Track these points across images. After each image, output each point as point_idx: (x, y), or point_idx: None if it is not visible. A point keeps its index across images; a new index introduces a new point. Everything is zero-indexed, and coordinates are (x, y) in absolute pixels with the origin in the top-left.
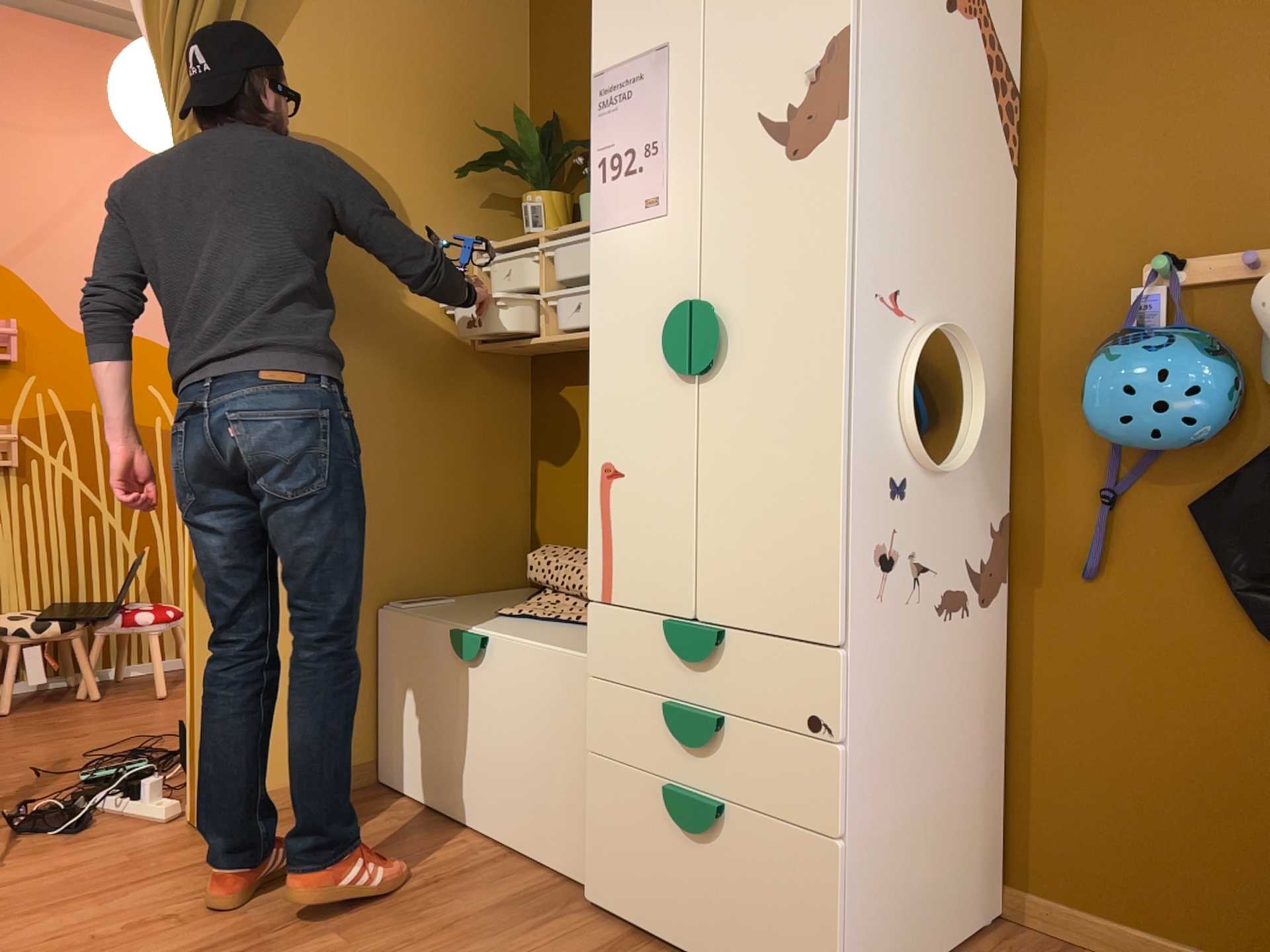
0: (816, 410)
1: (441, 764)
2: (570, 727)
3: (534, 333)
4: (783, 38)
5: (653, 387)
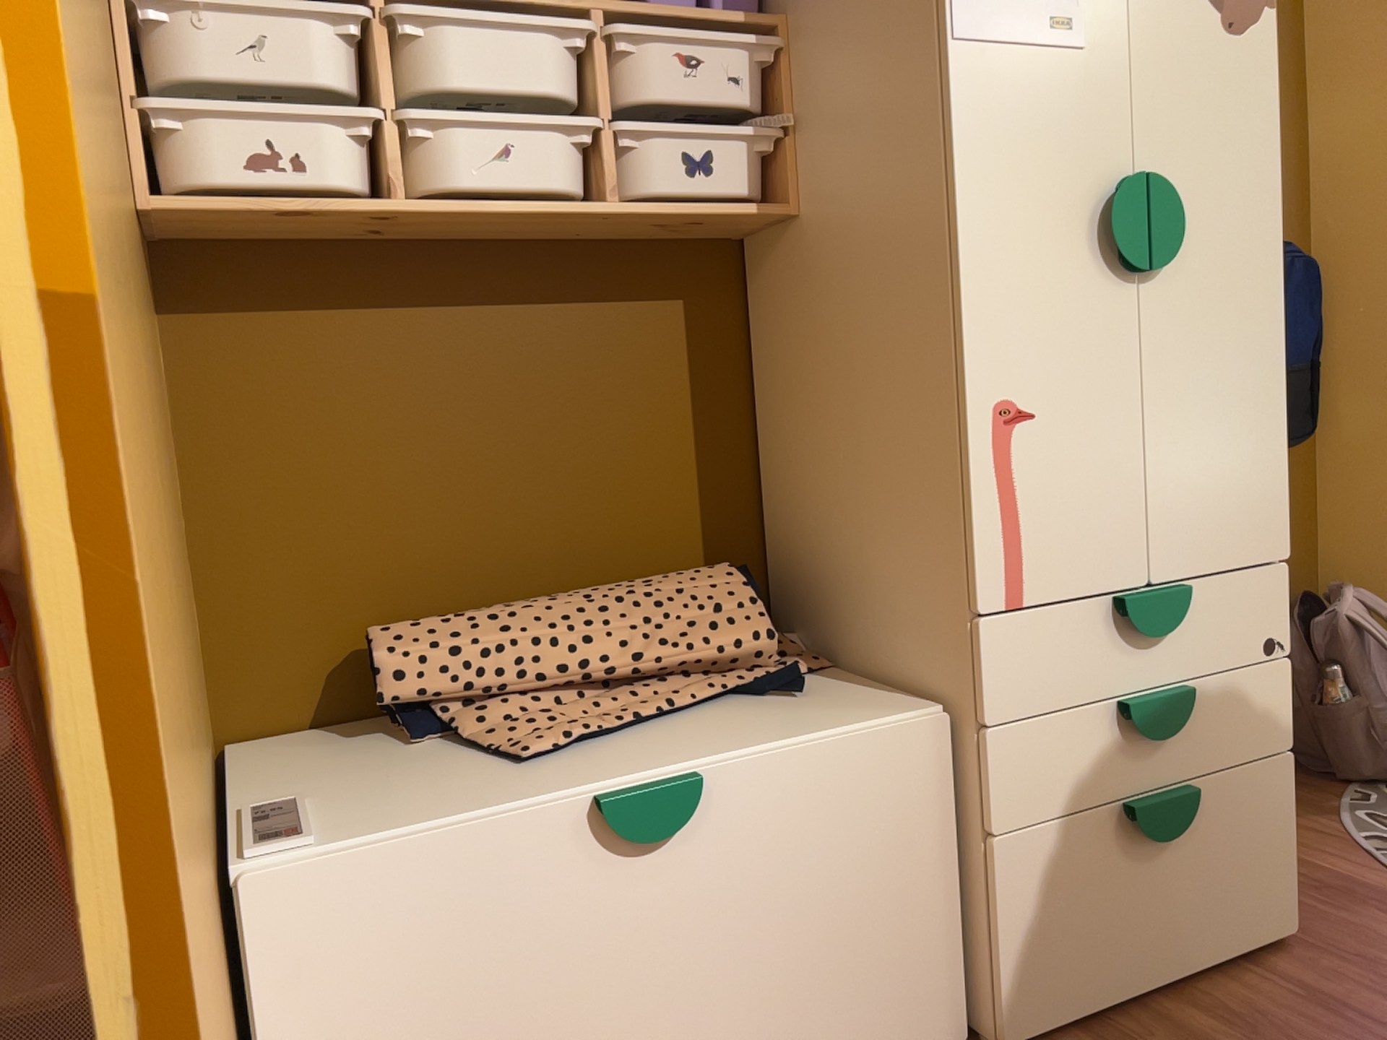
0: (1261, 317)
1: None
2: (908, 833)
3: (357, 194)
4: None
5: (1076, 290)
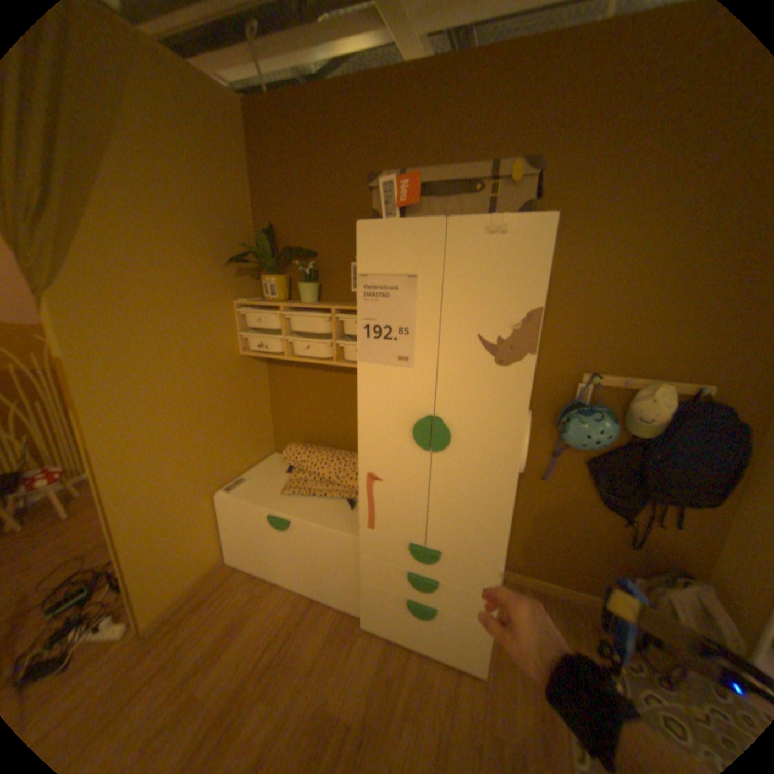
0: (500, 480)
1: (266, 563)
2: (344, 562)
3: (279, 353)
4: (498, 299)
5: (401, 448)
